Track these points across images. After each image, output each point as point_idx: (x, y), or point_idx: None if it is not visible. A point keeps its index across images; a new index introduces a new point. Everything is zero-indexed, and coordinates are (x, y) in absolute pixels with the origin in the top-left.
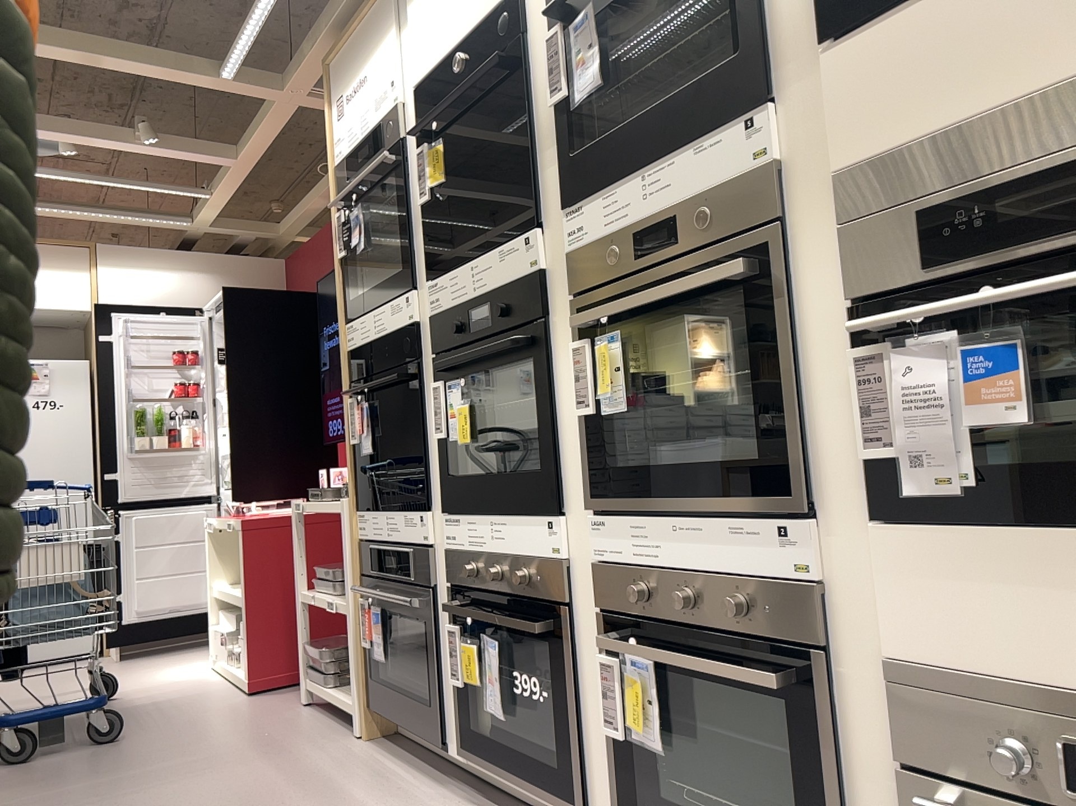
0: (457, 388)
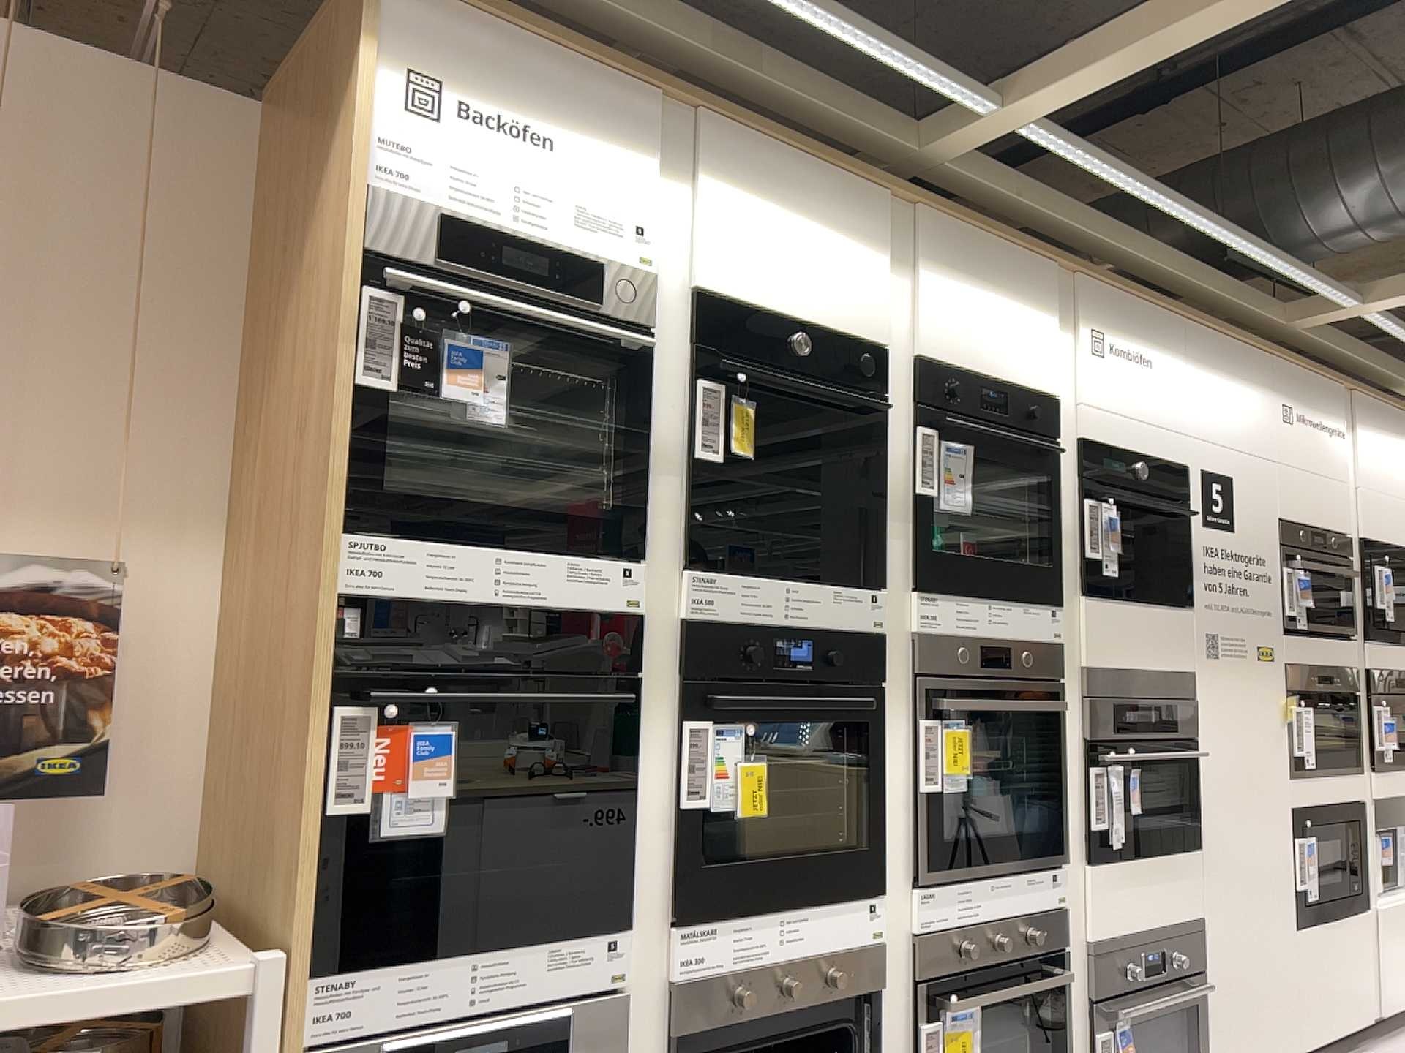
0: (740, 727)
